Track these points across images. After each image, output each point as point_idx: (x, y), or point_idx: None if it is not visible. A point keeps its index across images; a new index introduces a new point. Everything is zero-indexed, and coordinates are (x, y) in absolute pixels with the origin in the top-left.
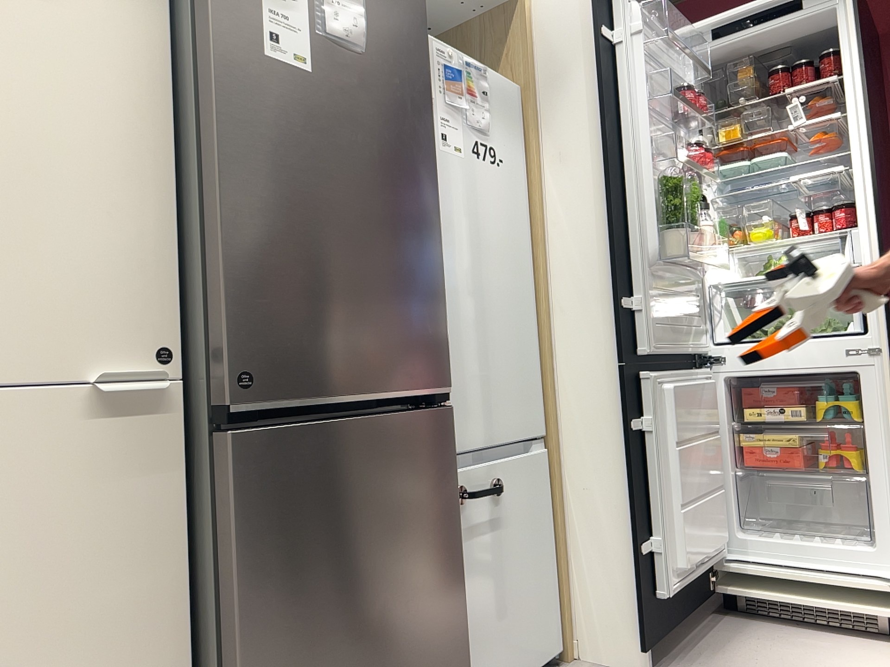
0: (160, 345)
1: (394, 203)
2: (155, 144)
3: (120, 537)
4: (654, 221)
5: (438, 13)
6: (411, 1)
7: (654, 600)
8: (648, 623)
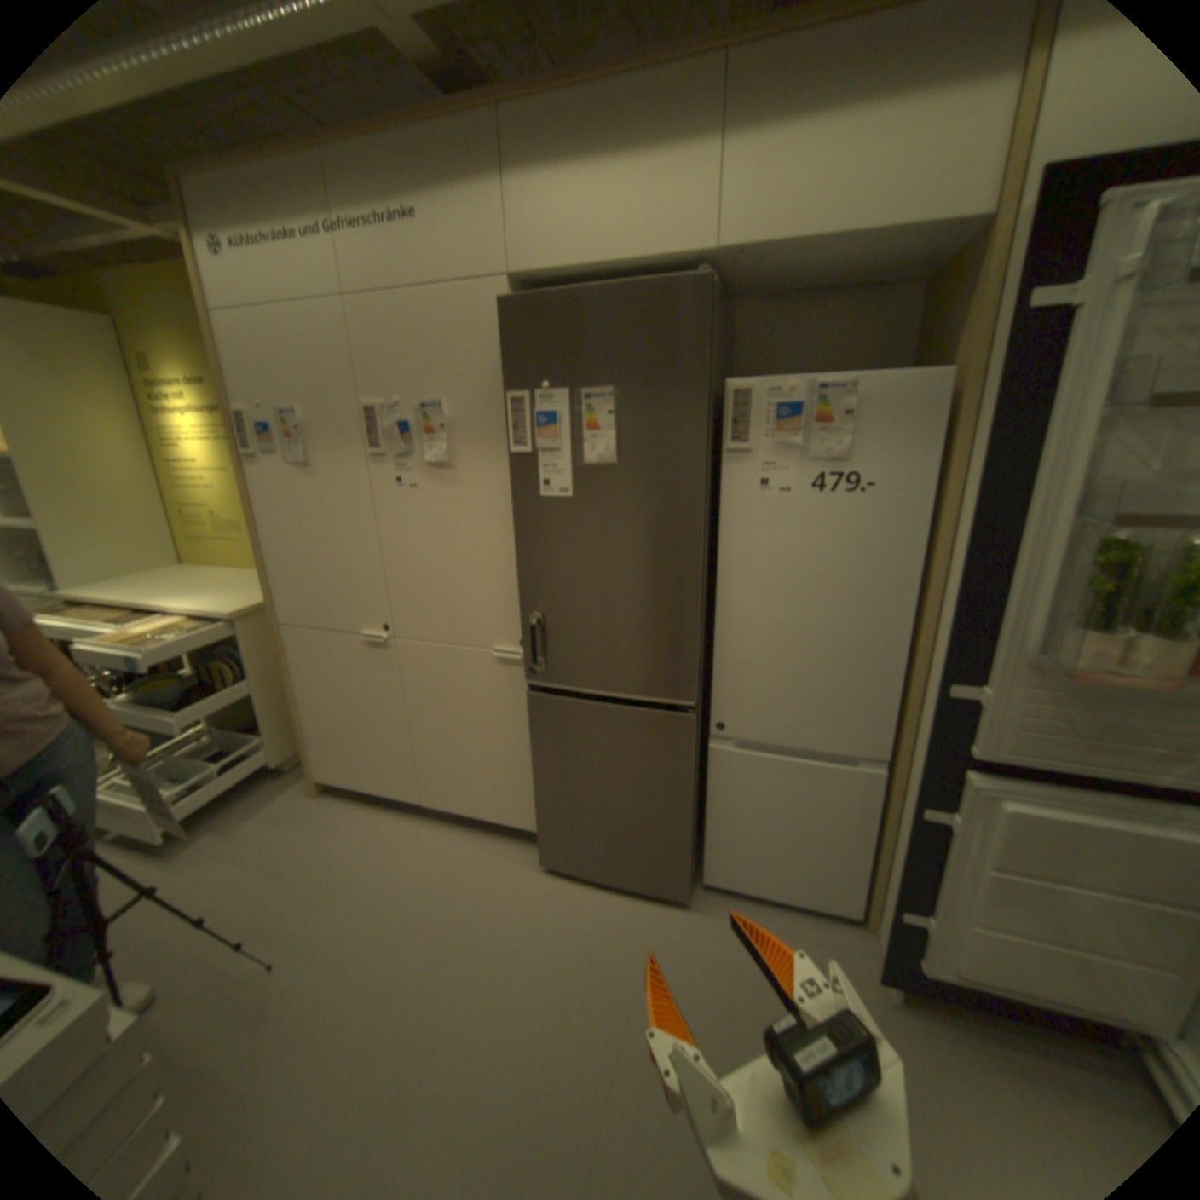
0: (524, 638)
1: (645, 573)
2: (517, 542)
3: (511, 709)
4: (1047, 605)
5: (913, 253)
6: (684, 389)
7: (917, 964)
8: (896, 971)
